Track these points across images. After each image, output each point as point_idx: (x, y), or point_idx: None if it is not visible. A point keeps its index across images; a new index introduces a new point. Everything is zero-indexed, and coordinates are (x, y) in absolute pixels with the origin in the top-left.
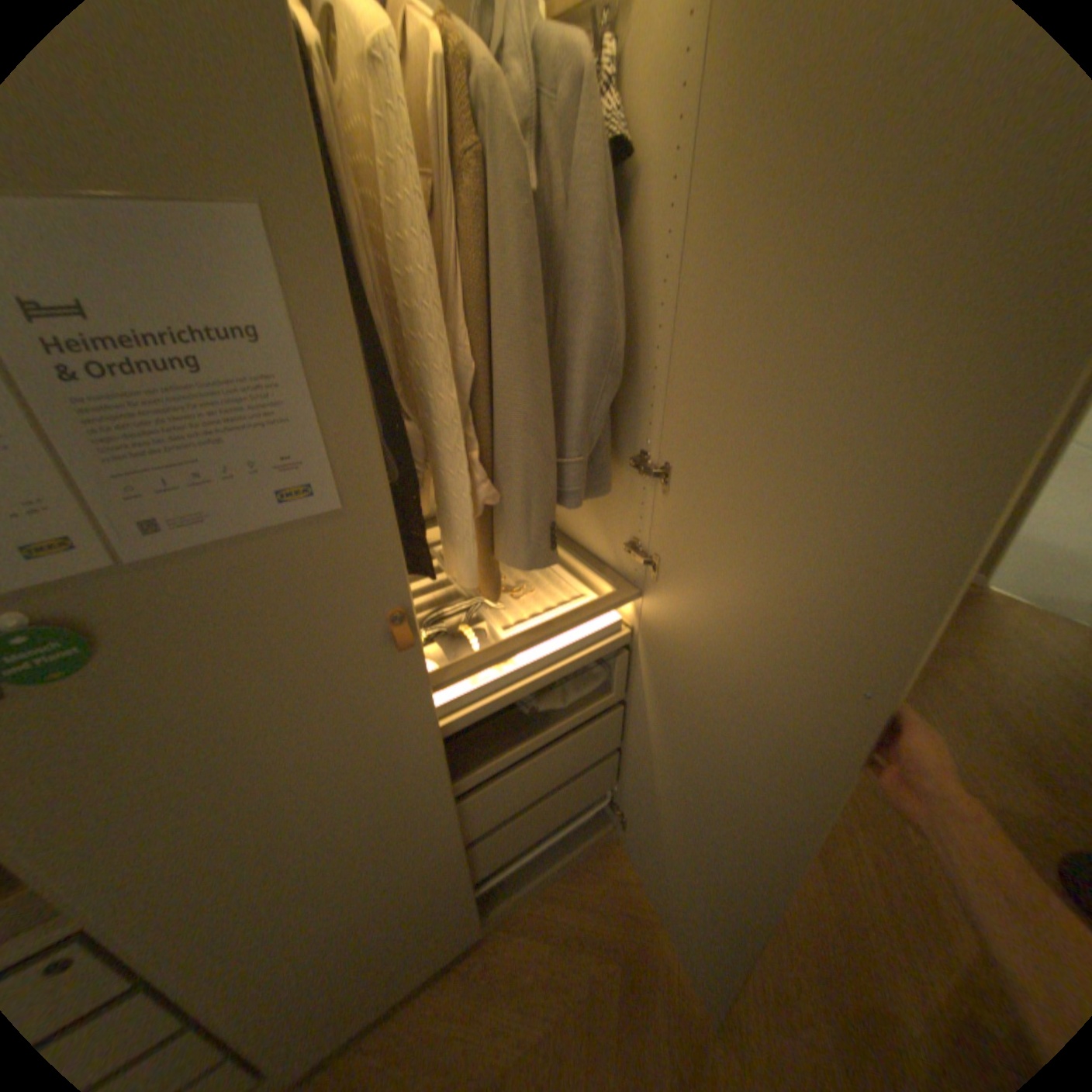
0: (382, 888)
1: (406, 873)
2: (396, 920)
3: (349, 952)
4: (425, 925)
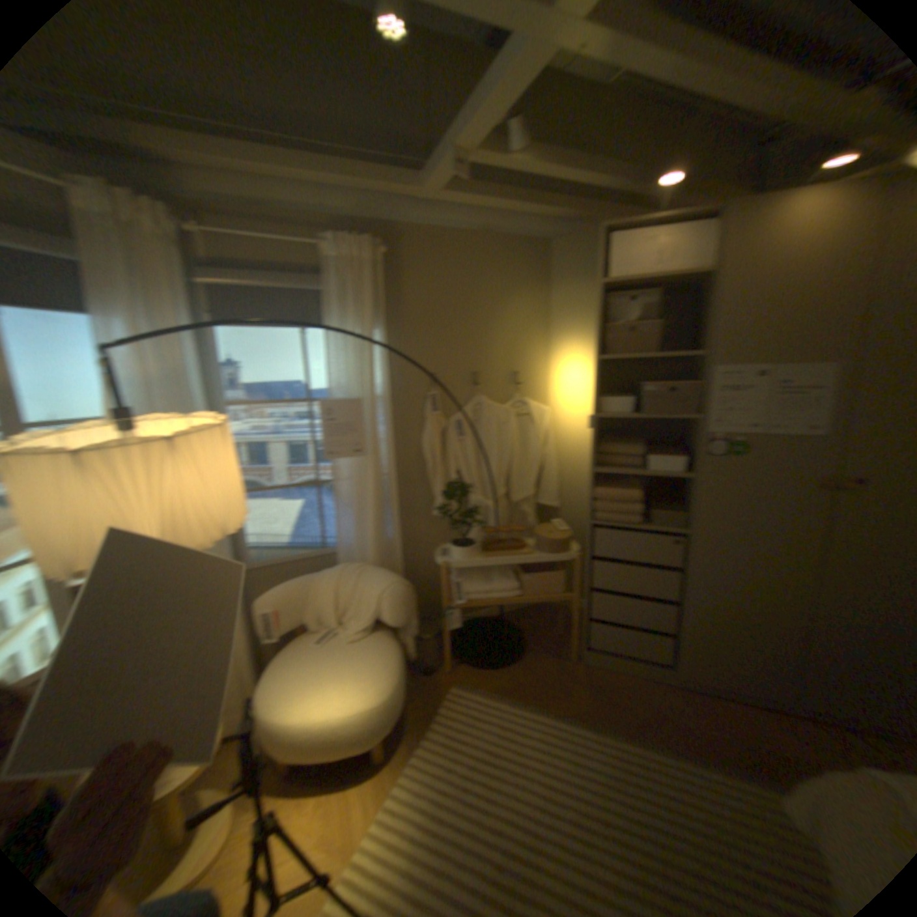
0: (766, 606)
1: (779, 608)
2: (762, 633)
3: (737, 629)
4: (771, 654)
